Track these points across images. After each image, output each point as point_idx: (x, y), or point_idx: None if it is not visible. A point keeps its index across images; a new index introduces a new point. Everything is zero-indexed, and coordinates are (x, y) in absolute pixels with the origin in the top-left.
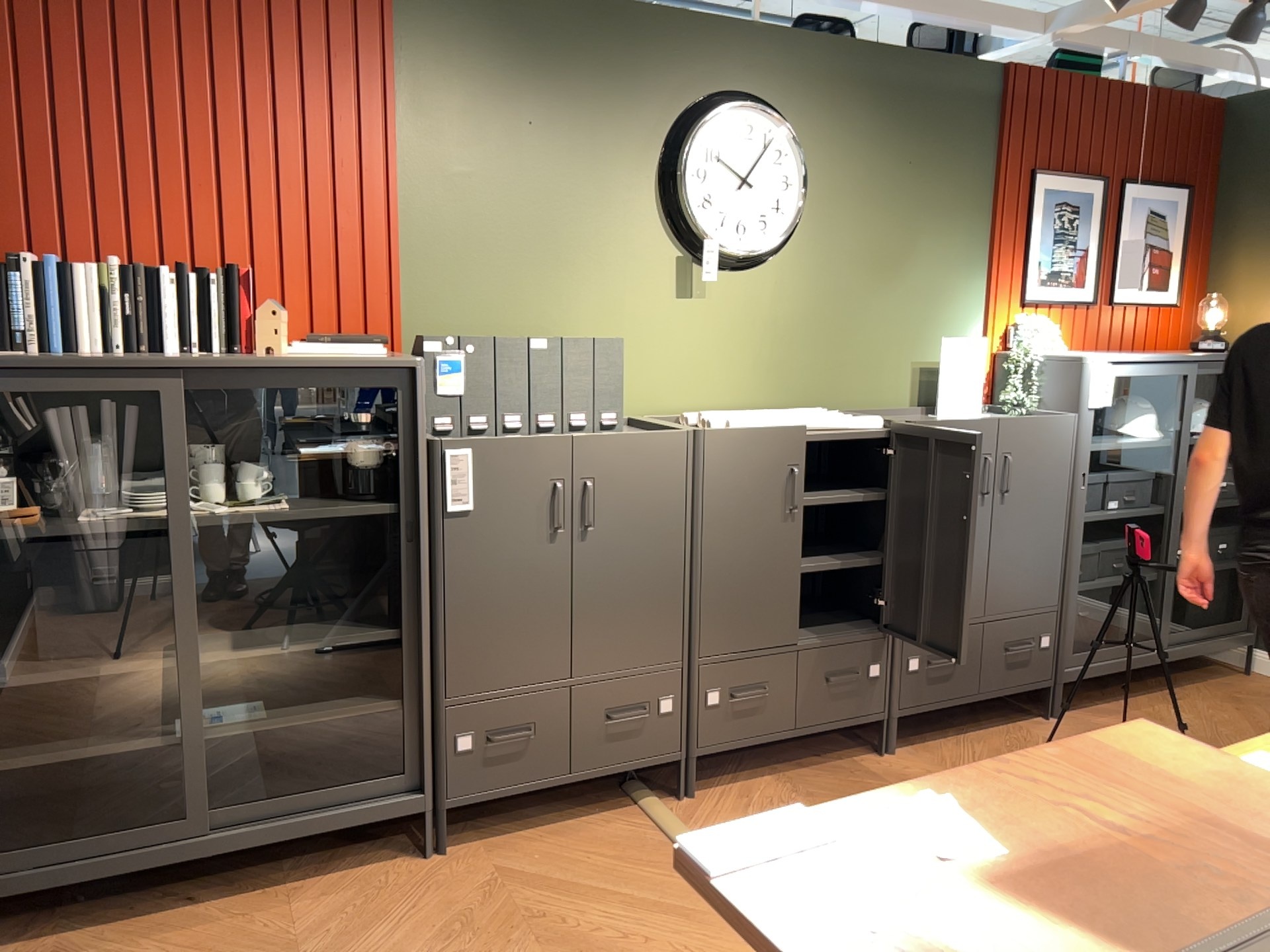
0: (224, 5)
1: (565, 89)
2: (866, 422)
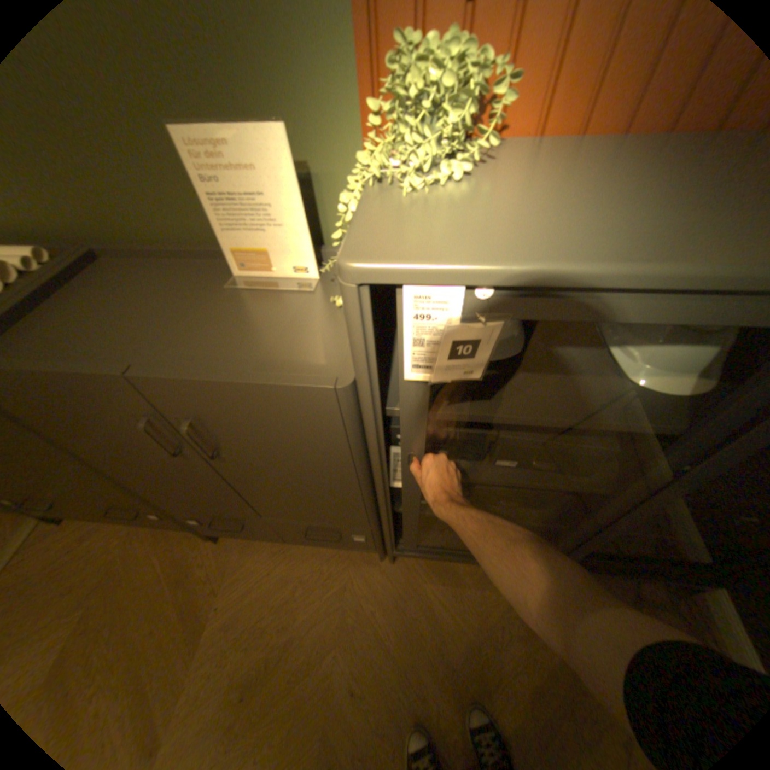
0: None
1: None
2: None
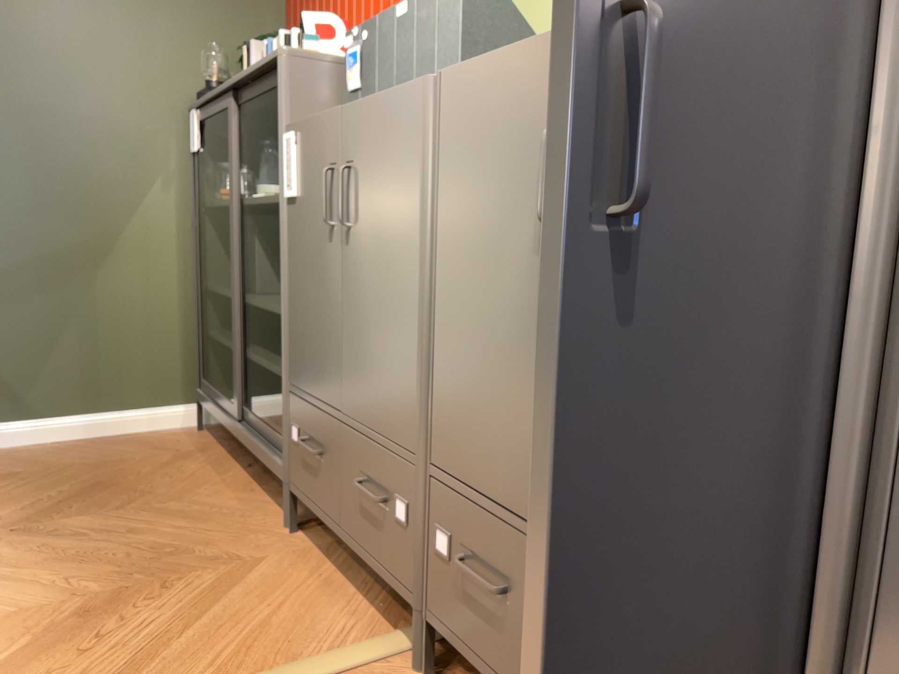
0: None
1: None
2: None
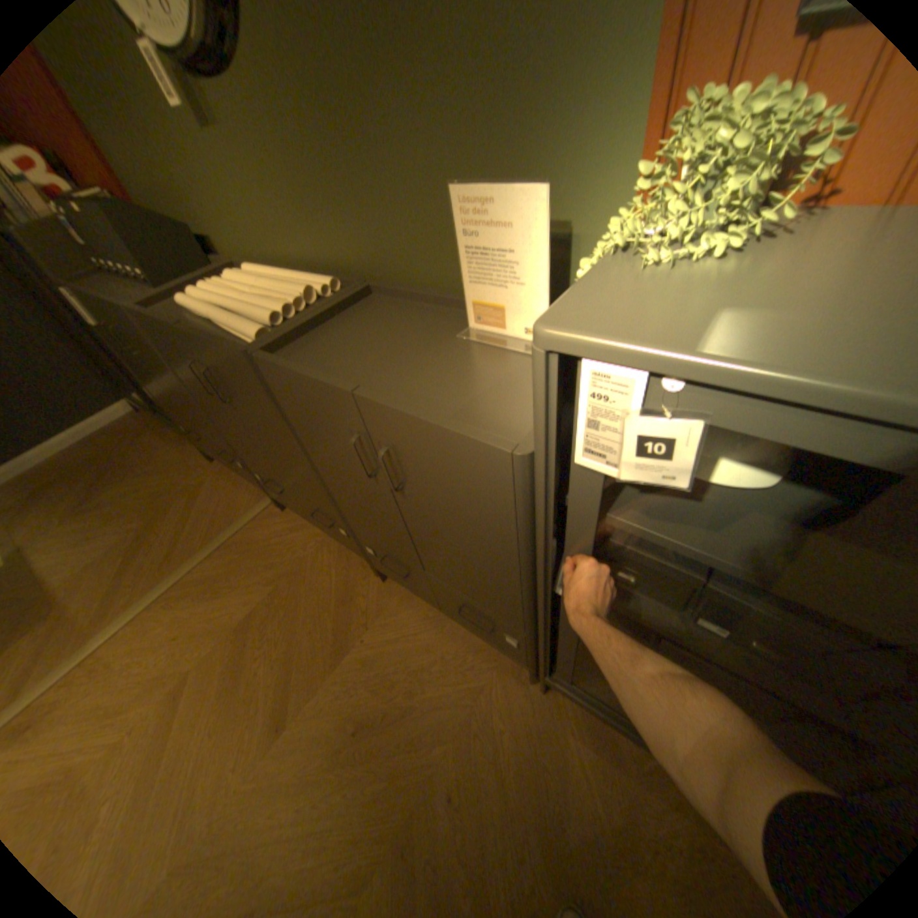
0: None
1: None
2: (241, 333)
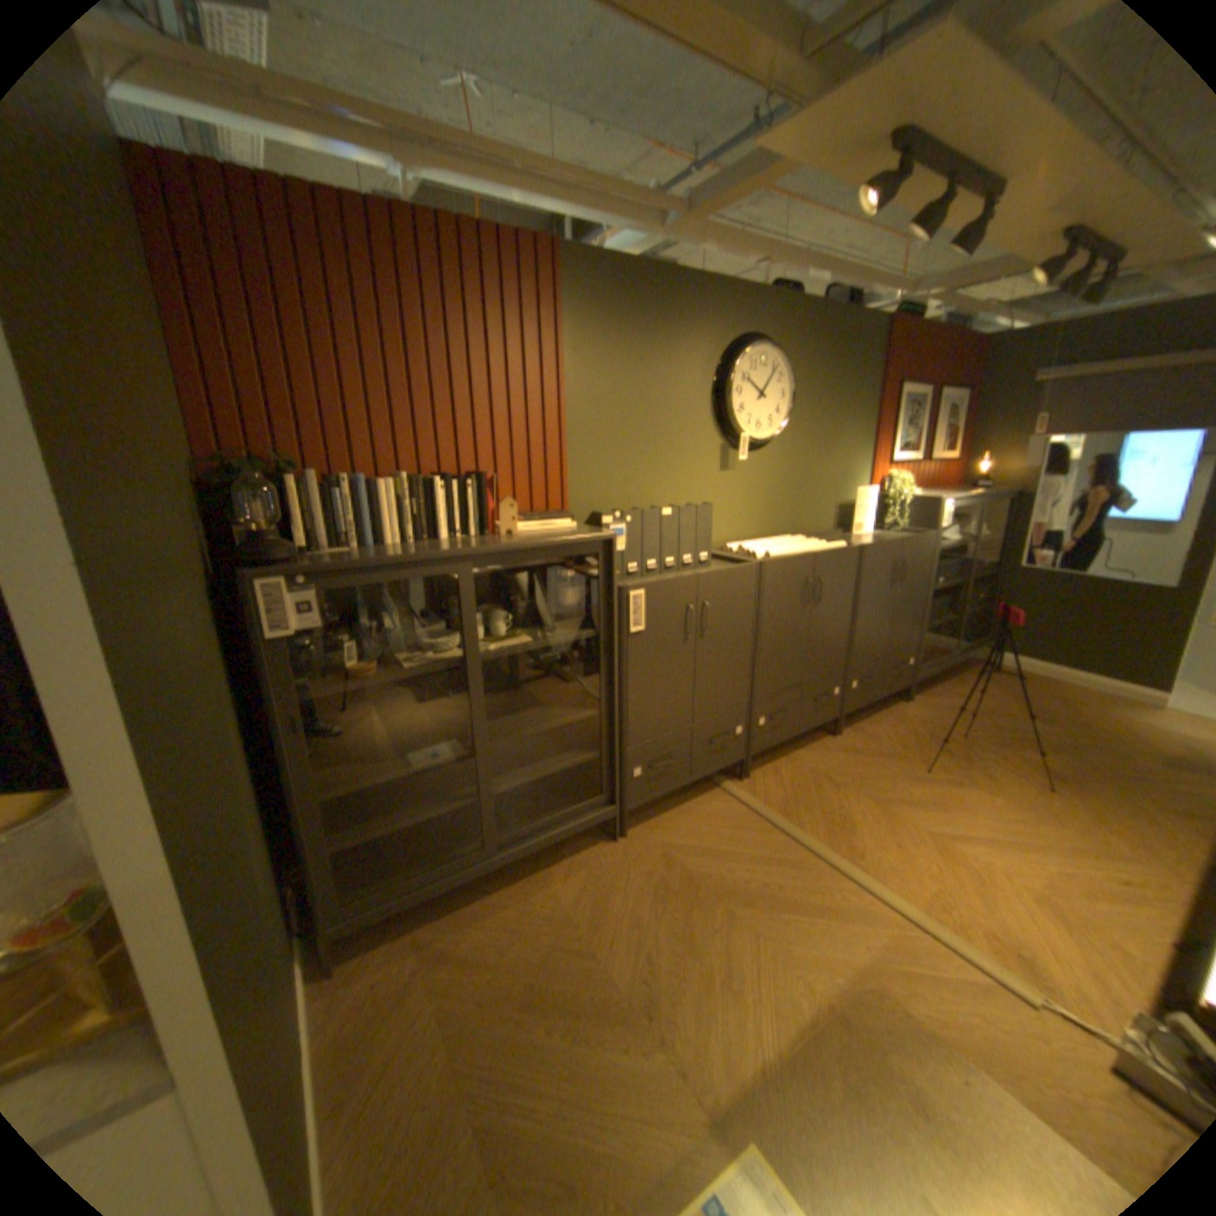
0: (449, 271)
1: (661, 332)
2: (837, 547)
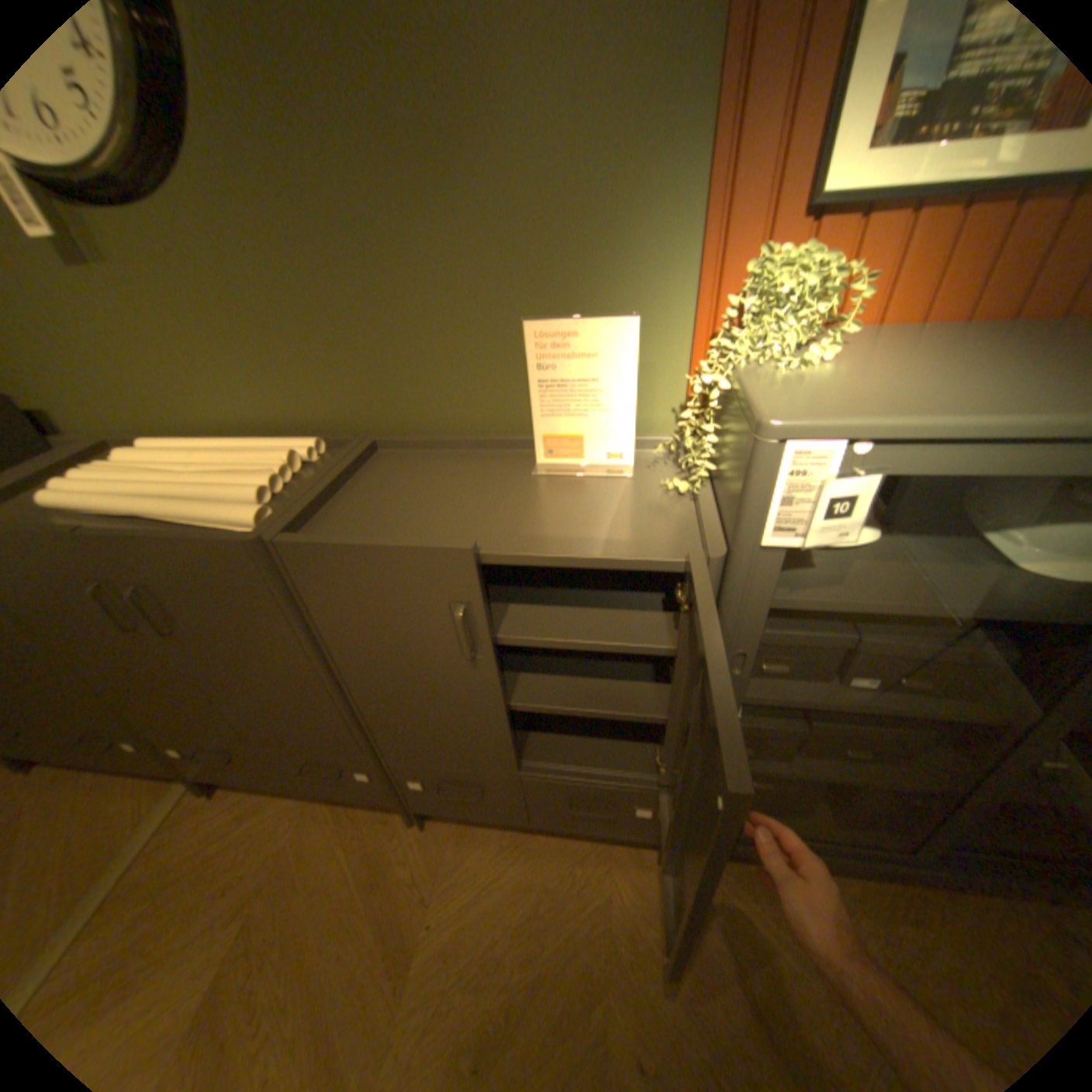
0: None
1: None
2: (220, 520)
